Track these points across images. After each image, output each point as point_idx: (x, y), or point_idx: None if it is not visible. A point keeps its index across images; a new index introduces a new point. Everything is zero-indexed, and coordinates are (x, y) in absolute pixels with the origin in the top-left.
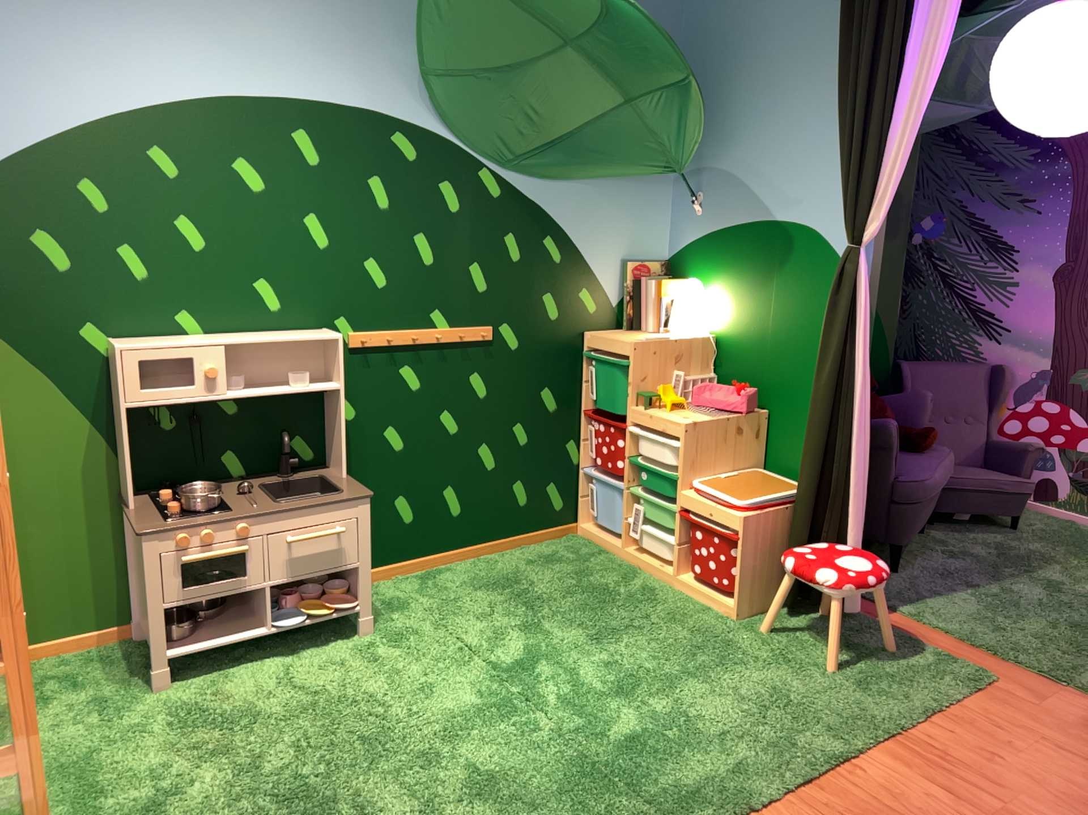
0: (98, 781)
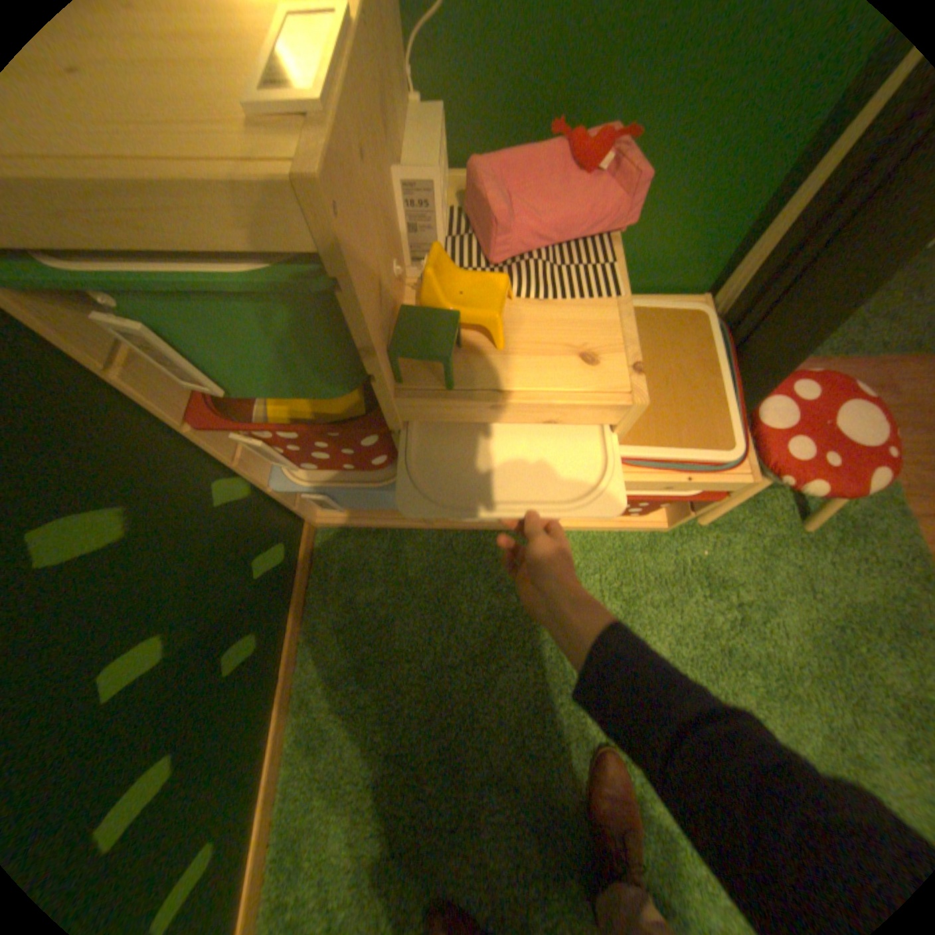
0: None
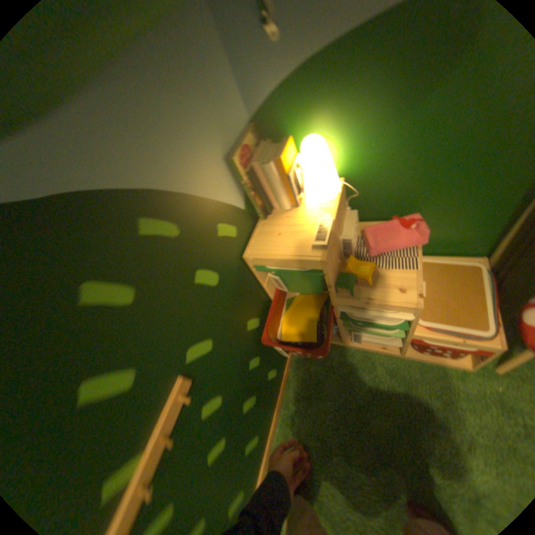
0: None
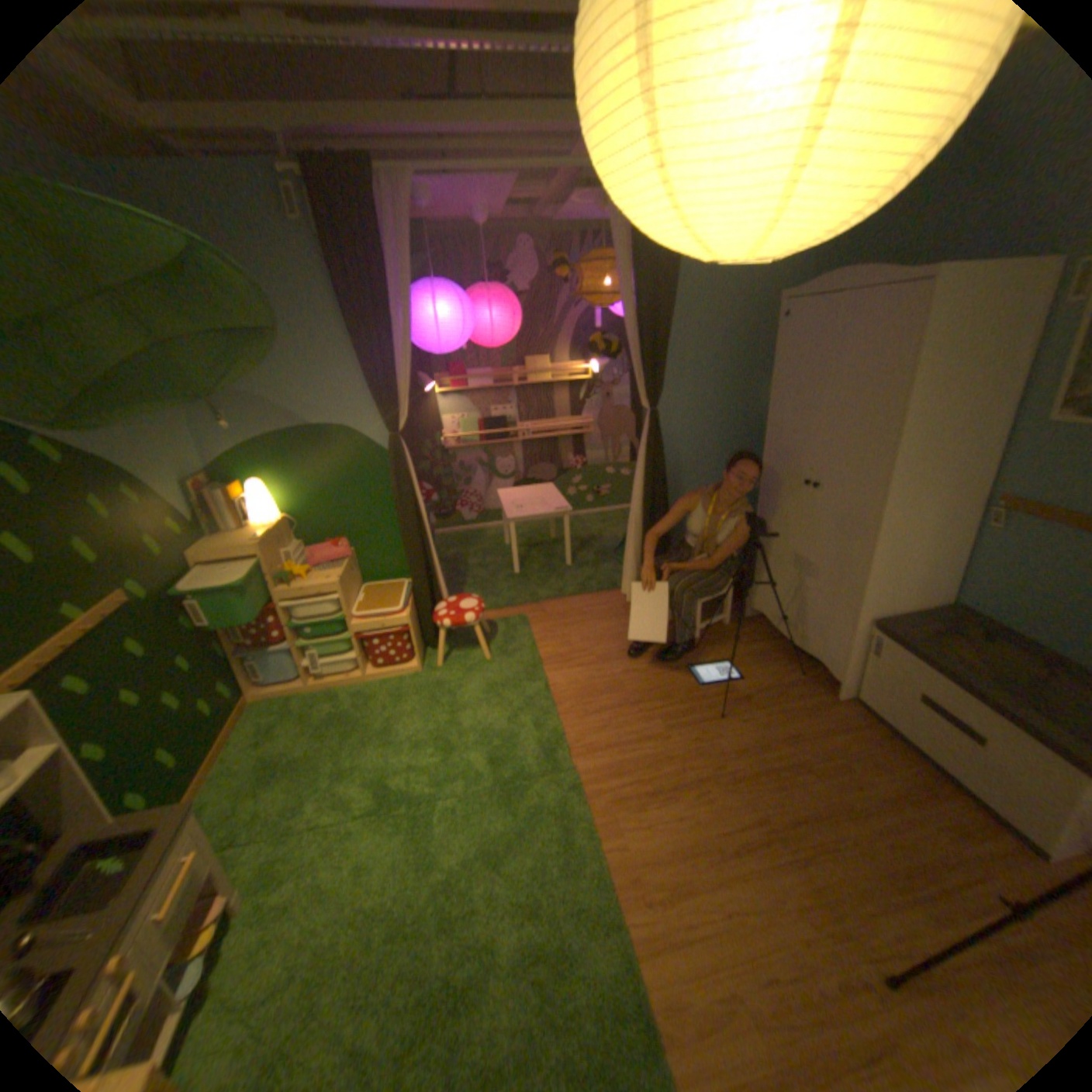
0: None
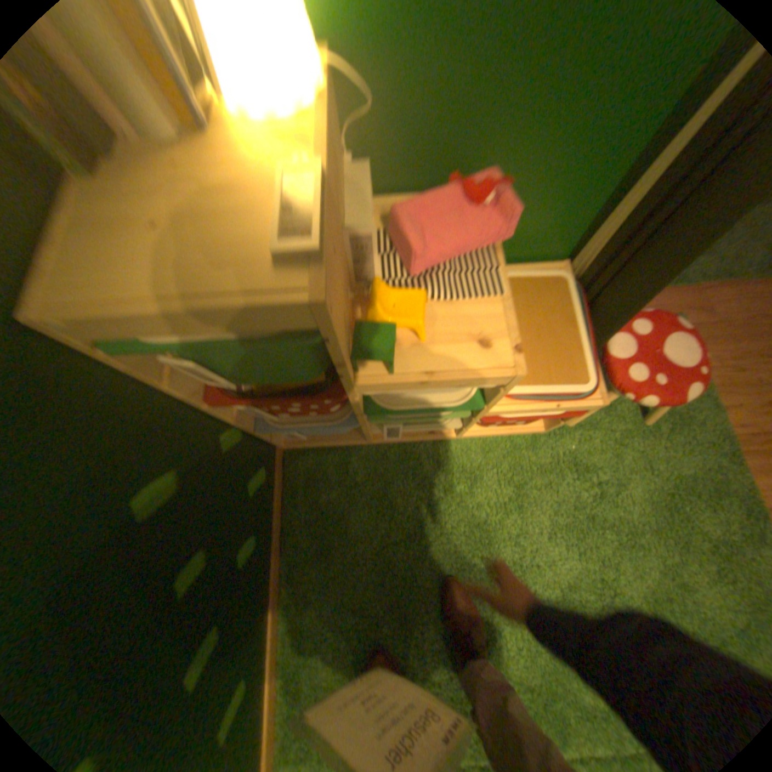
0: None
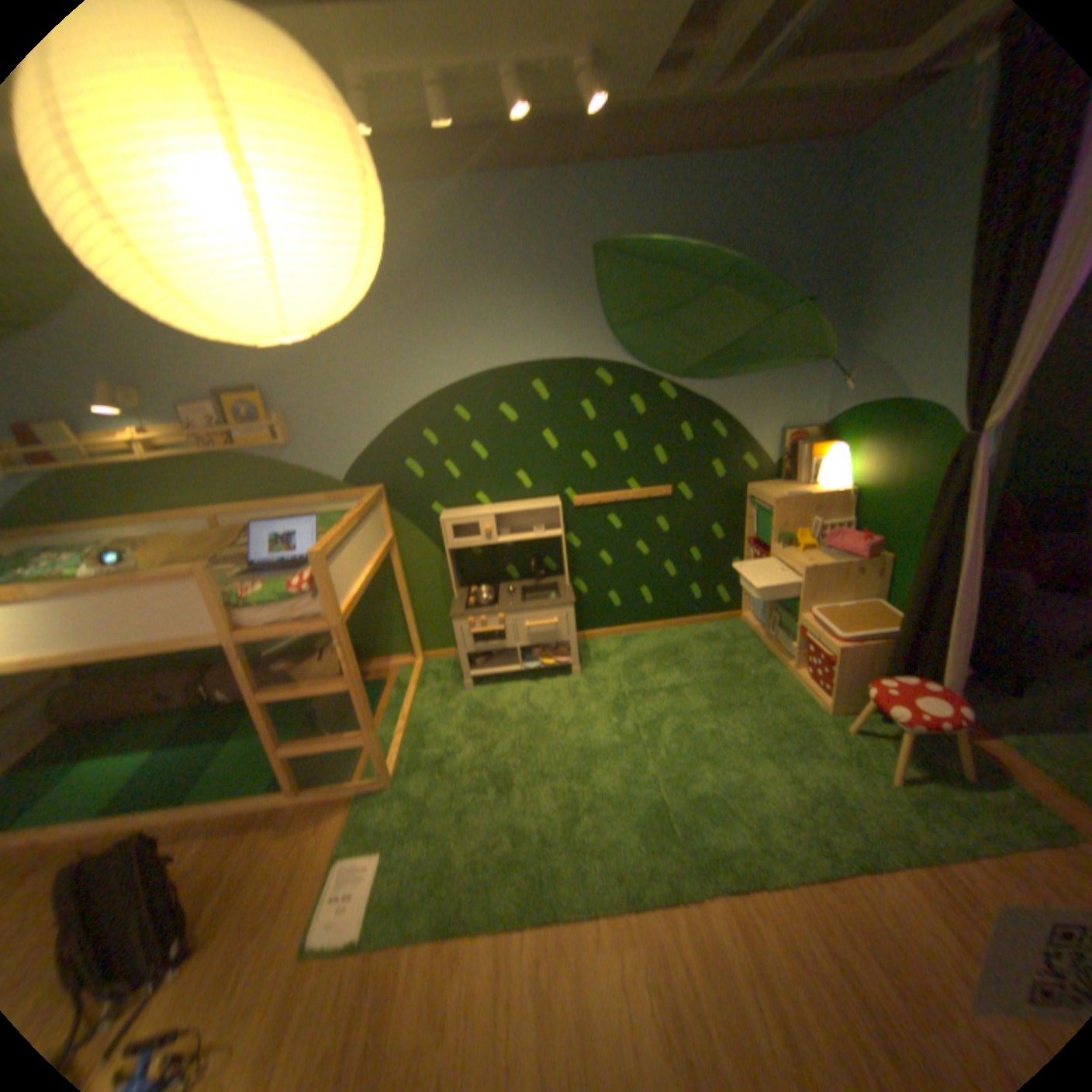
0: (425, 739)
